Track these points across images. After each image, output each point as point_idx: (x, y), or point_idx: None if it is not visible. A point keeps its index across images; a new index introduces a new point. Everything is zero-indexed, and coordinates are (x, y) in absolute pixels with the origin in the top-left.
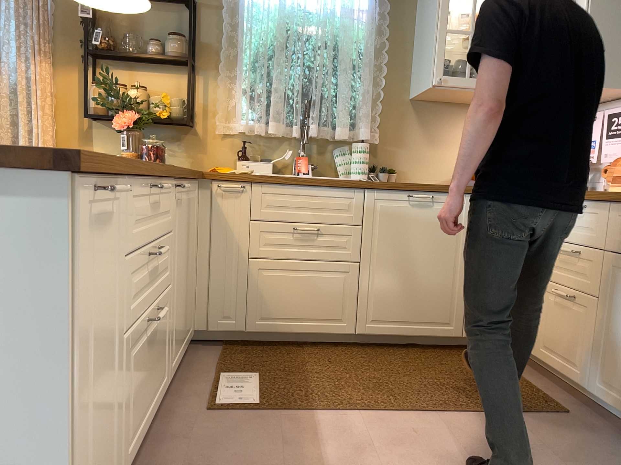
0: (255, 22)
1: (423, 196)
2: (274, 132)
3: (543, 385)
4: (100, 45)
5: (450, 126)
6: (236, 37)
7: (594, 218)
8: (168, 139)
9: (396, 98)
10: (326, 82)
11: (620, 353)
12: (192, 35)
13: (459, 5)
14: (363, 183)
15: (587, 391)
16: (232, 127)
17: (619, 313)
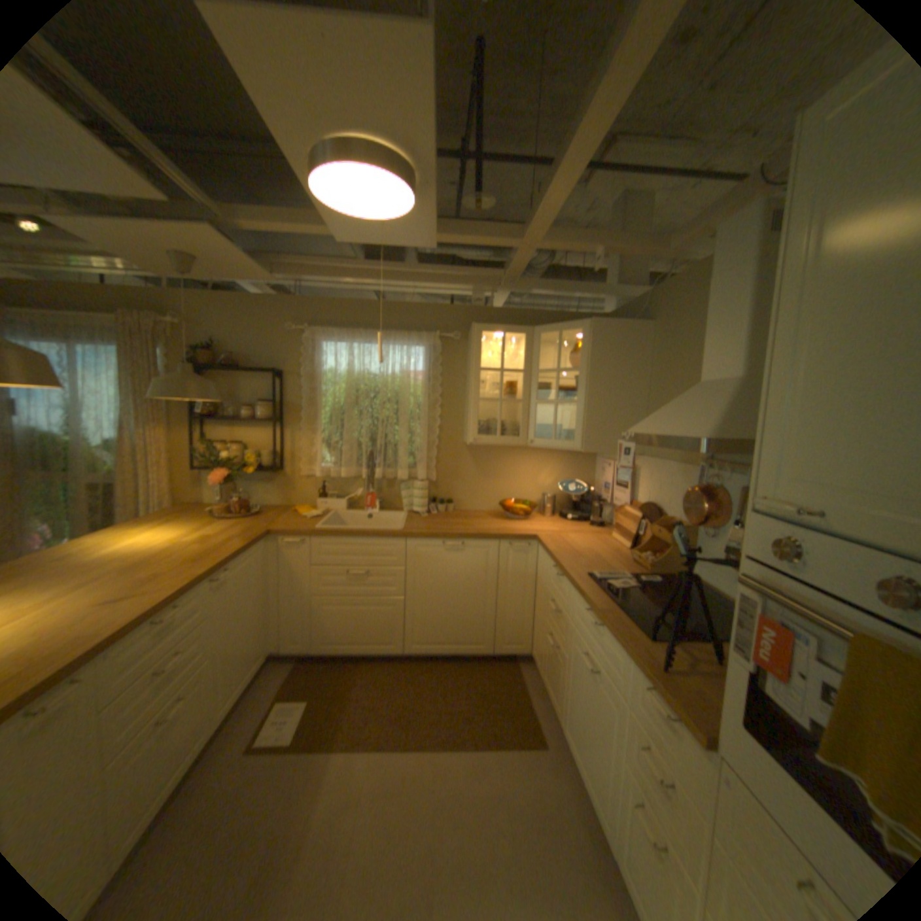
0: (331, 384)
1: (453, 544)
2: (346, 476)
3: (544, 710)
4: (201, 411)
5: (499, 462)
6: (316, 397)
7: (567, 587)
8: (263, 480)
9: (452, 441)
10: (389, 433)
11: (575, 711)
12: (275, 402)
13: (502, 365)
14: (404, 534)
15: (563, 730)
16: (315, 469)
17: (576, 678)
